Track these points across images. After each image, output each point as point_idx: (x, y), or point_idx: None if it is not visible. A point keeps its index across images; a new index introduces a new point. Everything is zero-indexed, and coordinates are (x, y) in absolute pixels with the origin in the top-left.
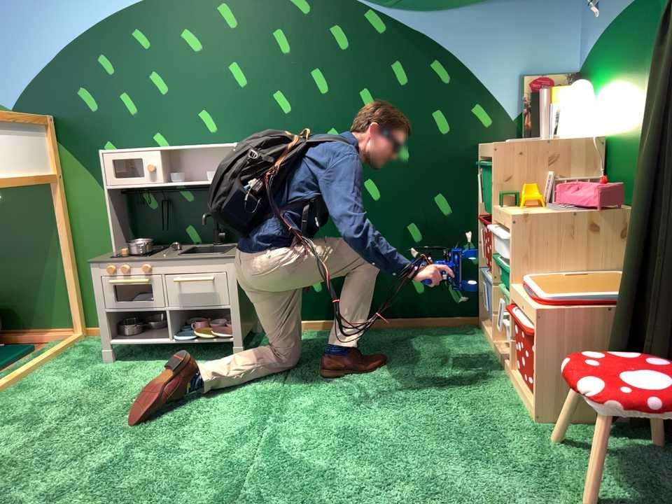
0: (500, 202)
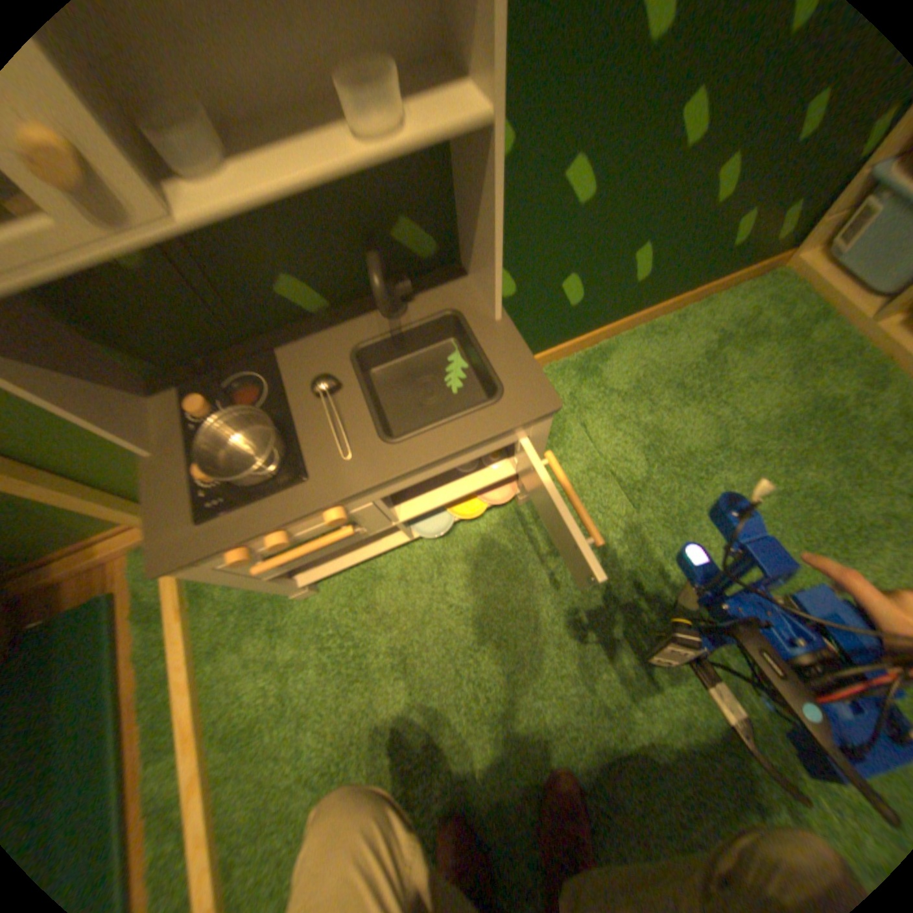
0: None
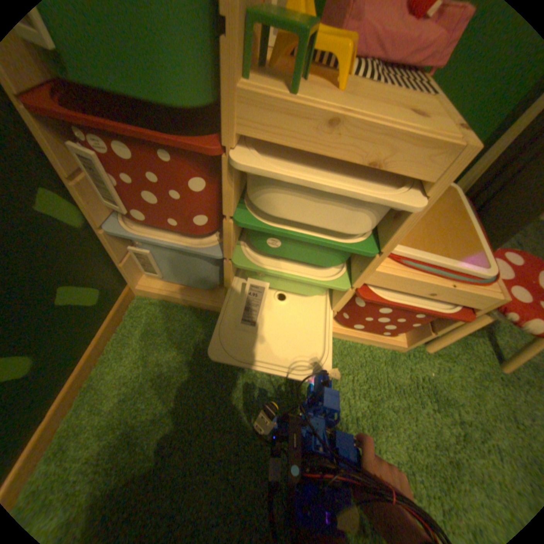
0: (245, 63)
